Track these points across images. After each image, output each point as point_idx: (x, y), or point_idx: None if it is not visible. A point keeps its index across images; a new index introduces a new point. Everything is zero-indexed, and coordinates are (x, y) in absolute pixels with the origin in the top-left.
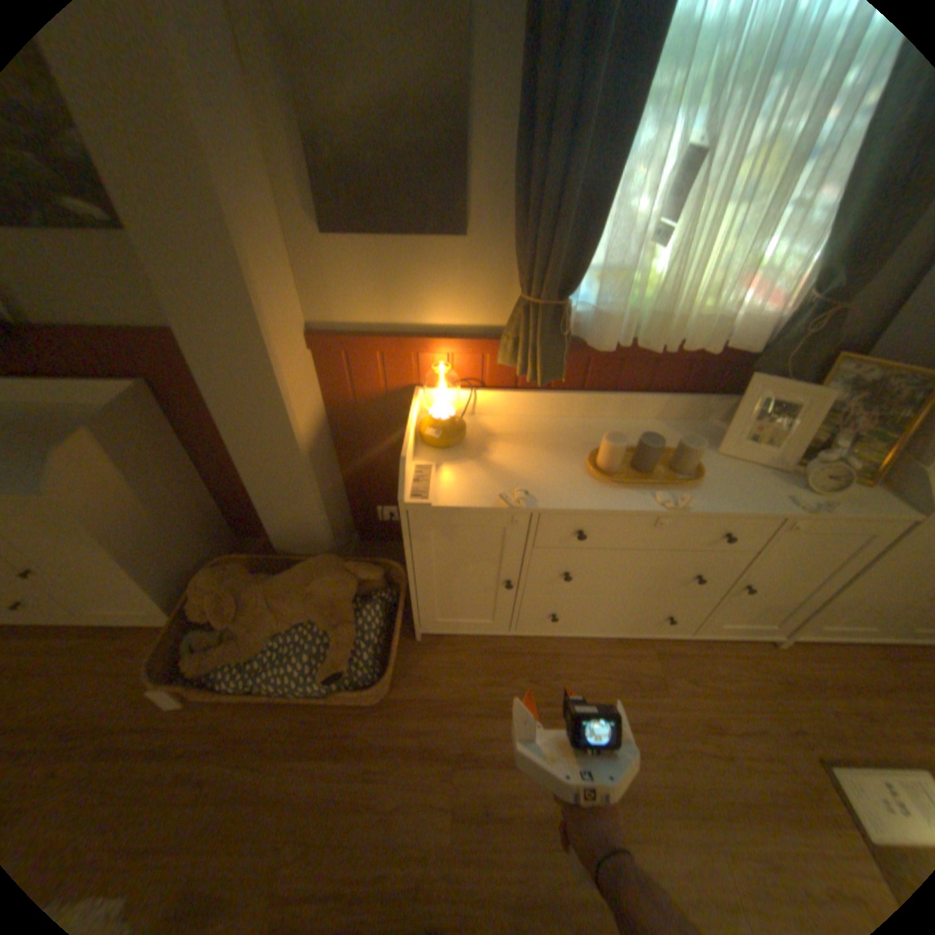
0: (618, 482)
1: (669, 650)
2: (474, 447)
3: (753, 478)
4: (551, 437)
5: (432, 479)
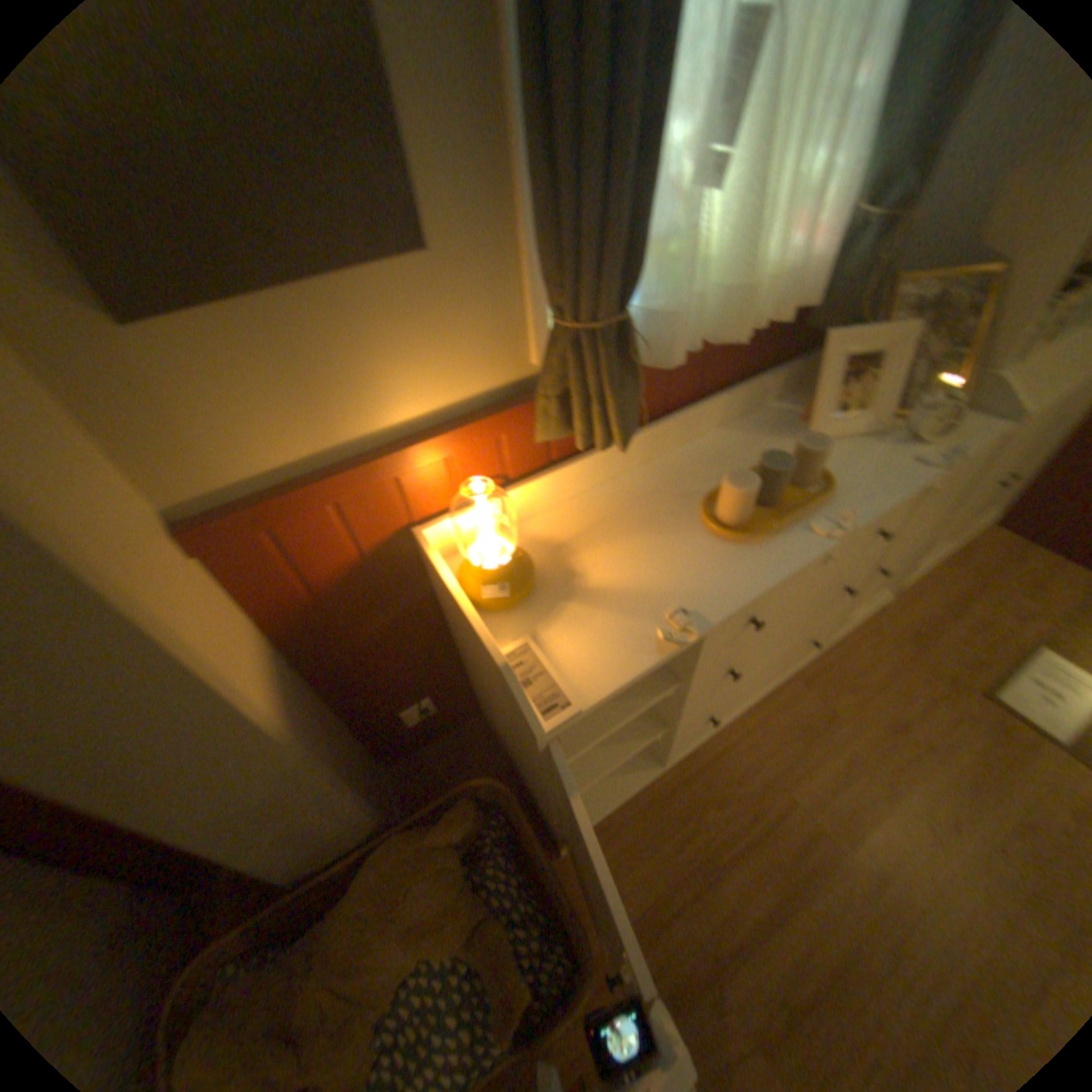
0: (760, 531)
1: (808, 670)
2: (554, 575)
3: (864, 453)
4: (632, 508)
5: (546, 664)
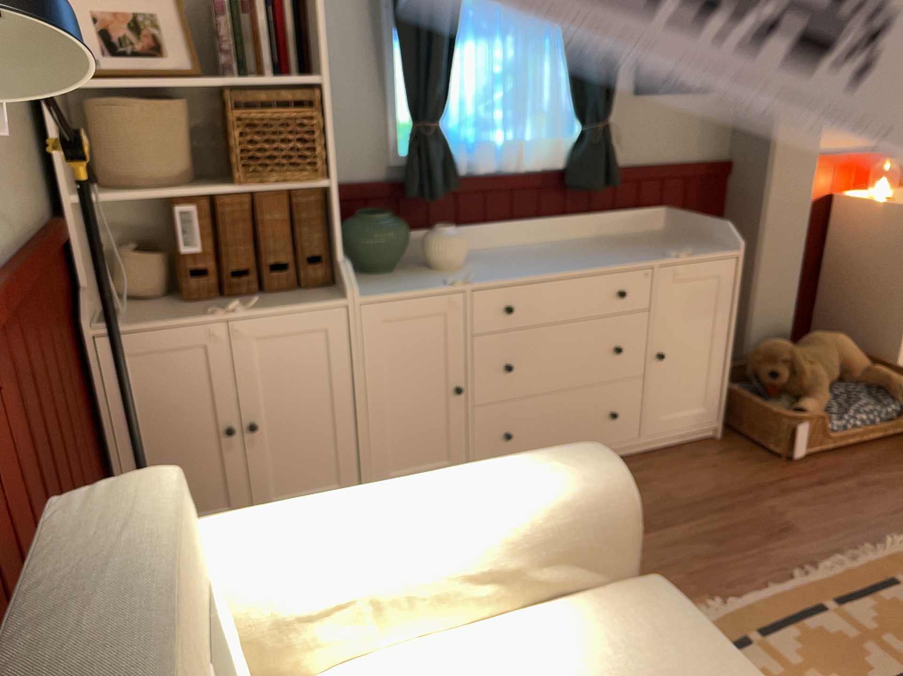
0: None
1: None
2: None
3: None
4: None
5: None
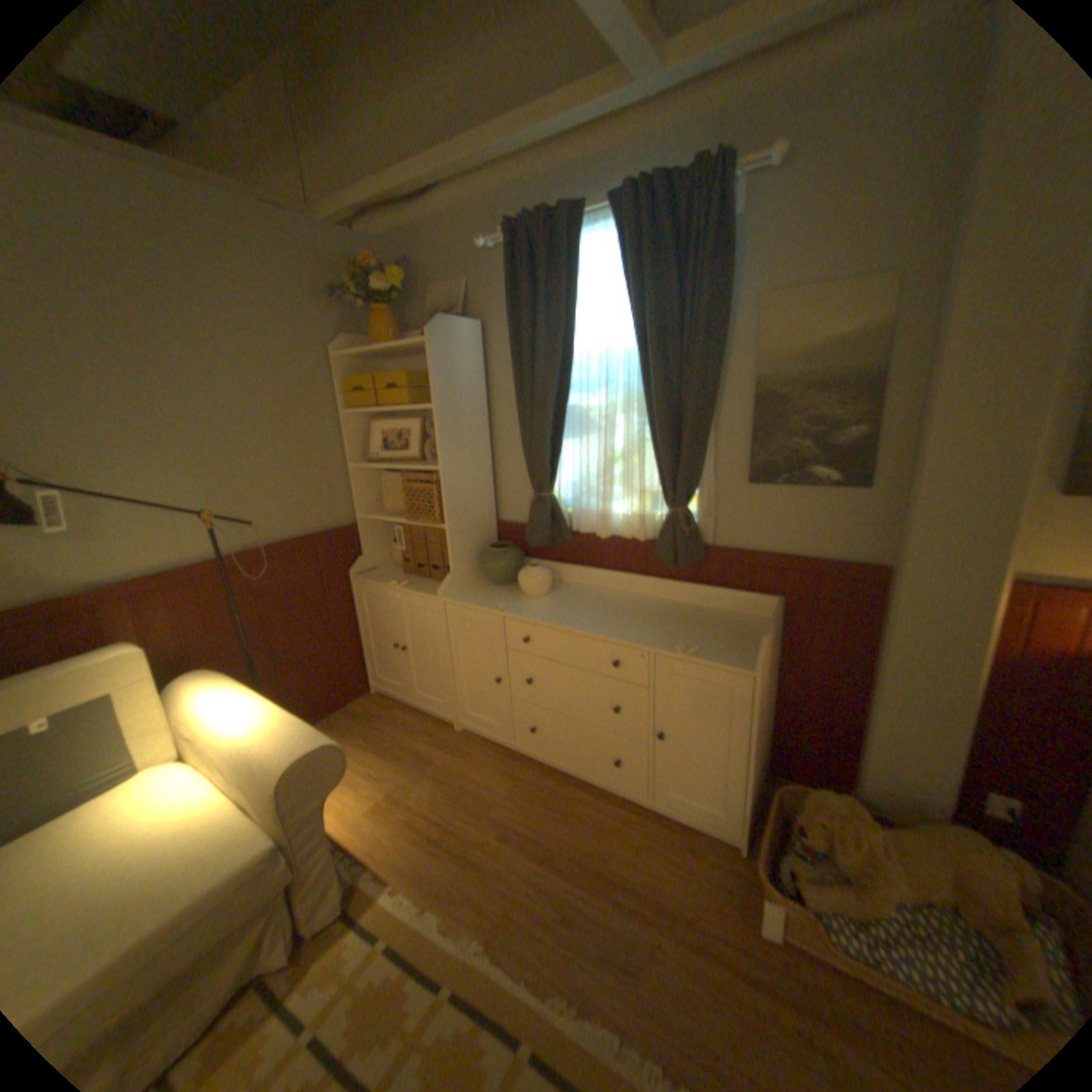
0: None
1: None
2: None
3: None
4: None
5: None
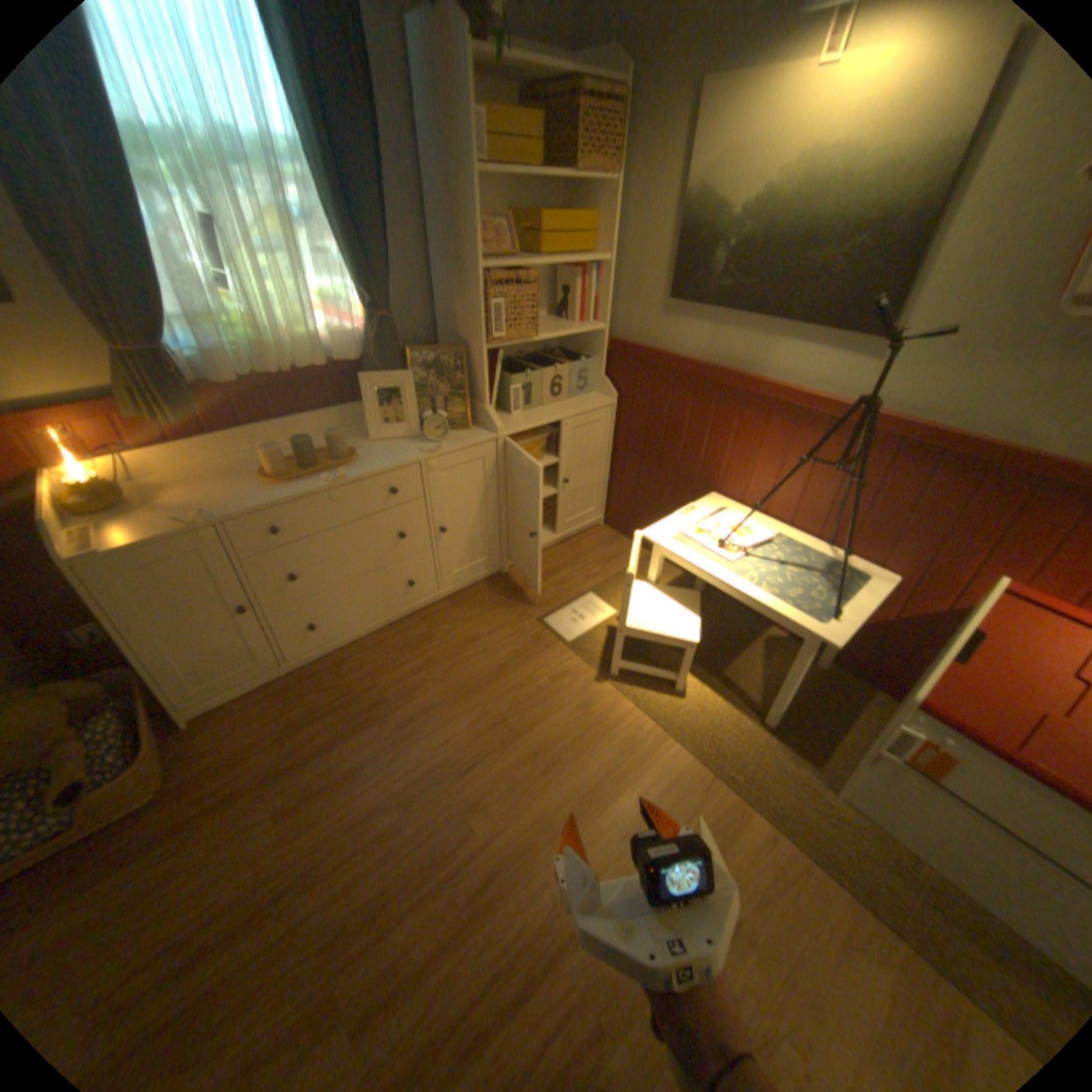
0: (289, 481)
1: (428, 612)
2: (139, 501)
3: (395, 448)
4: (223, 472)
5: (92, 535)
